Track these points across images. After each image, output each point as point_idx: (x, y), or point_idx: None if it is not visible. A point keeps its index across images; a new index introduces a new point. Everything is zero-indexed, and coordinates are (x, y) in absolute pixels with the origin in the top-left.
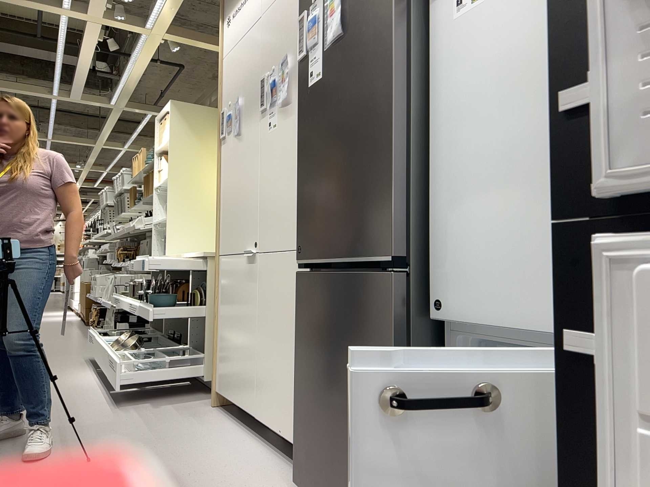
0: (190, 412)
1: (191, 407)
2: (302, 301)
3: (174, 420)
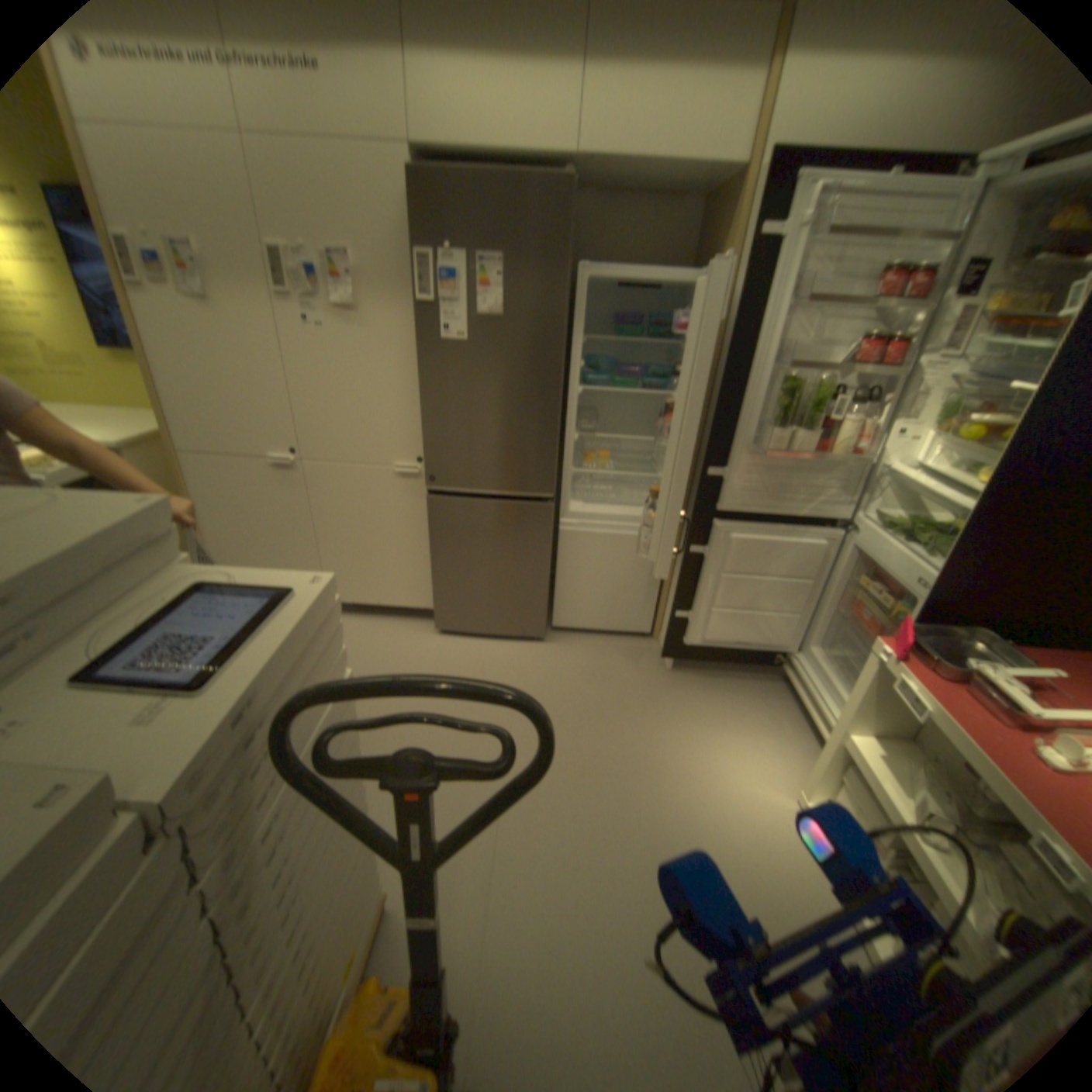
0: None
1: None
2: (440, 515)
3: None
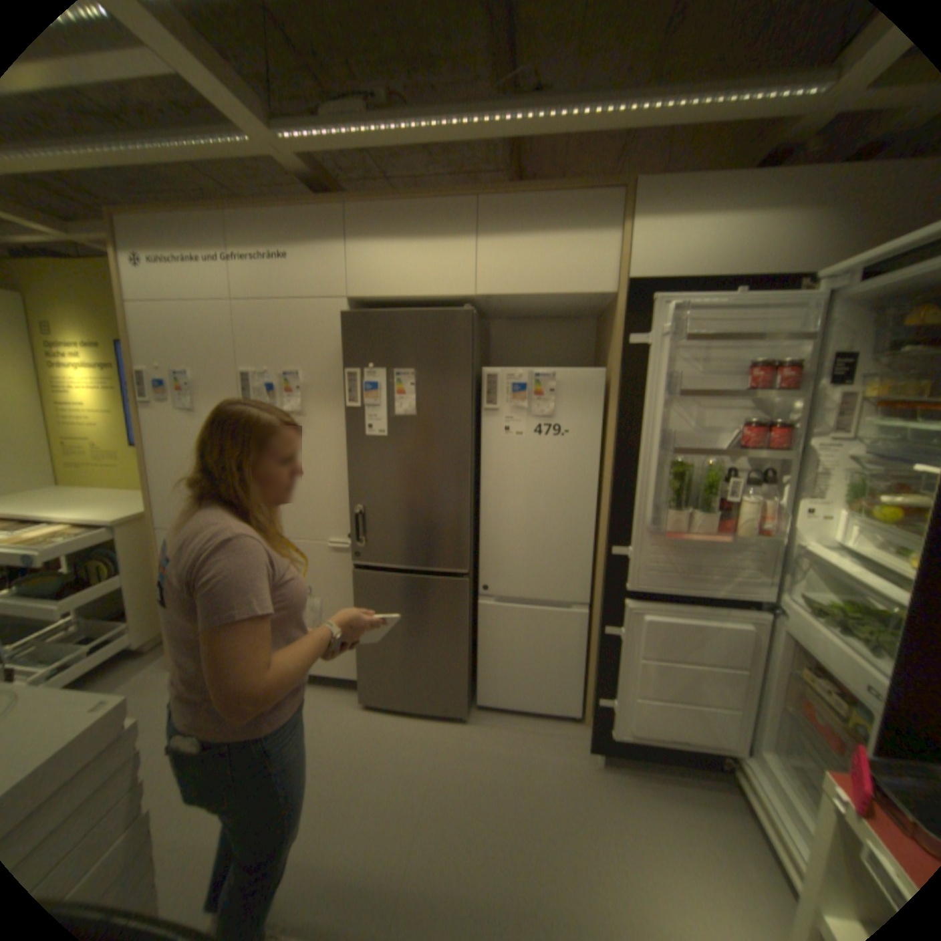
0: (151, 689)
1: (145, 684)
2: (364, 589)
3: (149, 707)
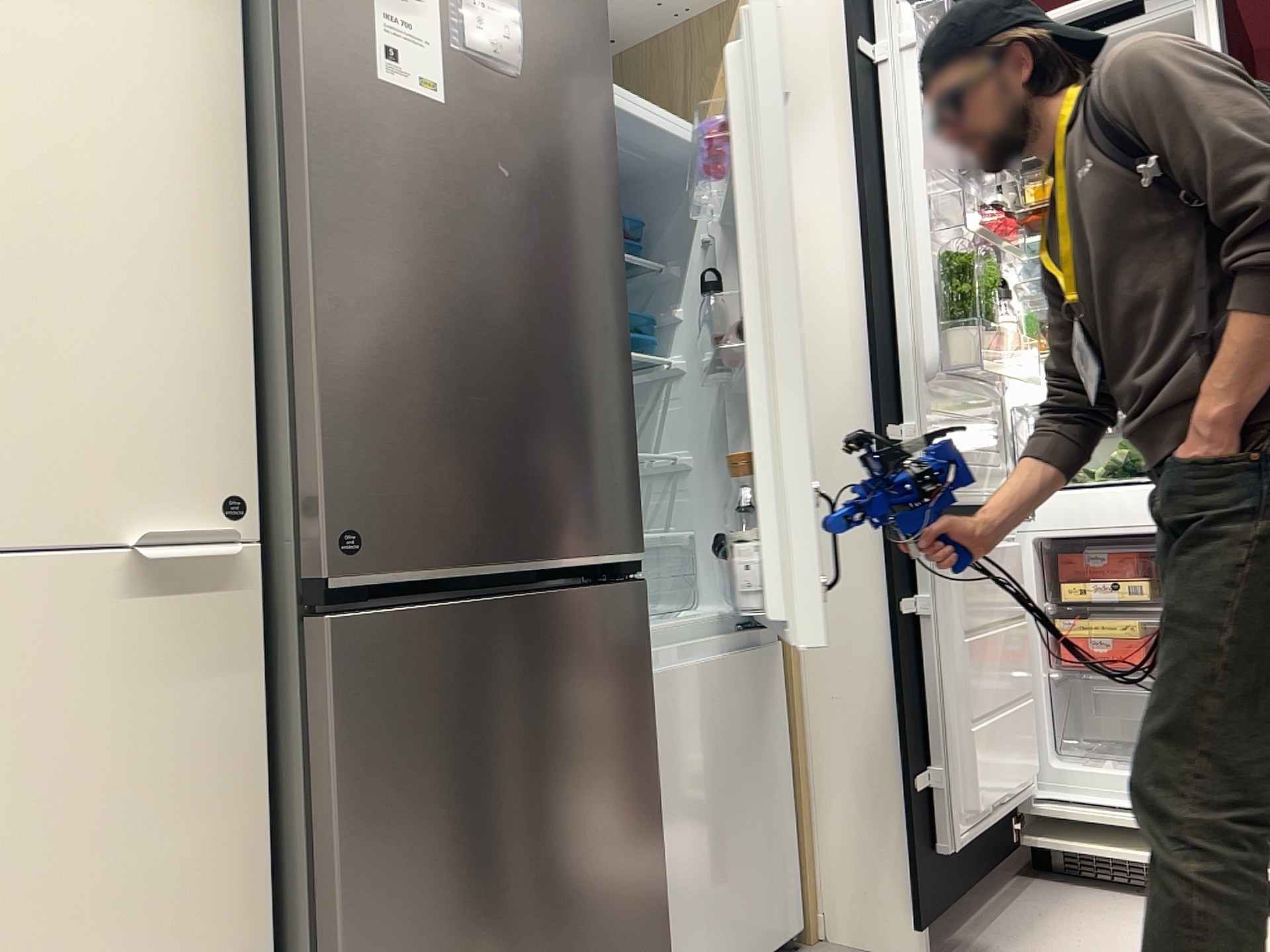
0: None
1: None
2: (373, 697)
3: None
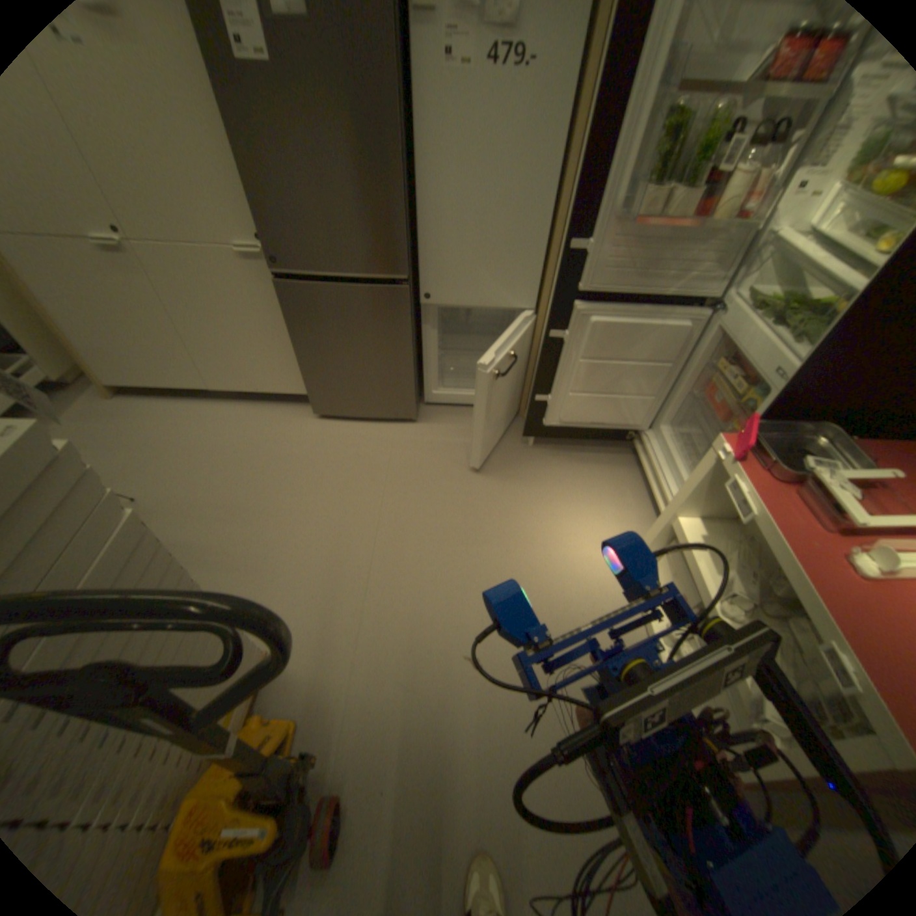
0: (98, 416)
1: (89, 412)
2: (292, 303)
3: (105, 431)
